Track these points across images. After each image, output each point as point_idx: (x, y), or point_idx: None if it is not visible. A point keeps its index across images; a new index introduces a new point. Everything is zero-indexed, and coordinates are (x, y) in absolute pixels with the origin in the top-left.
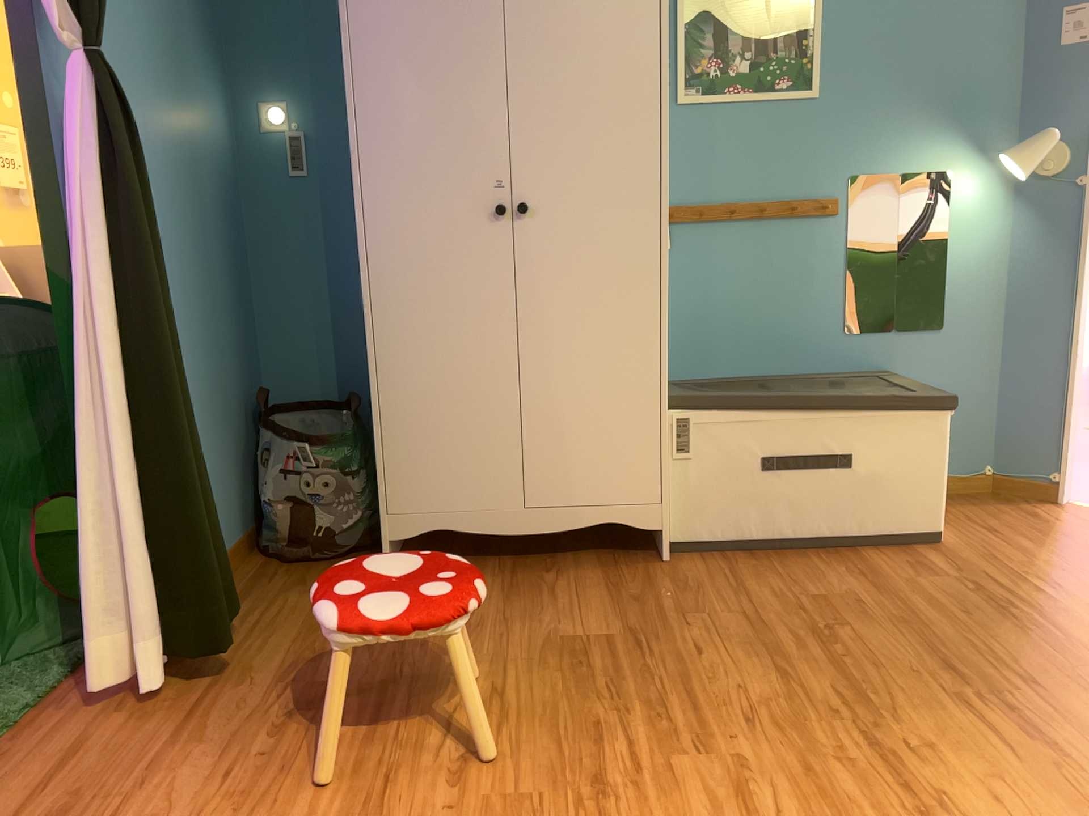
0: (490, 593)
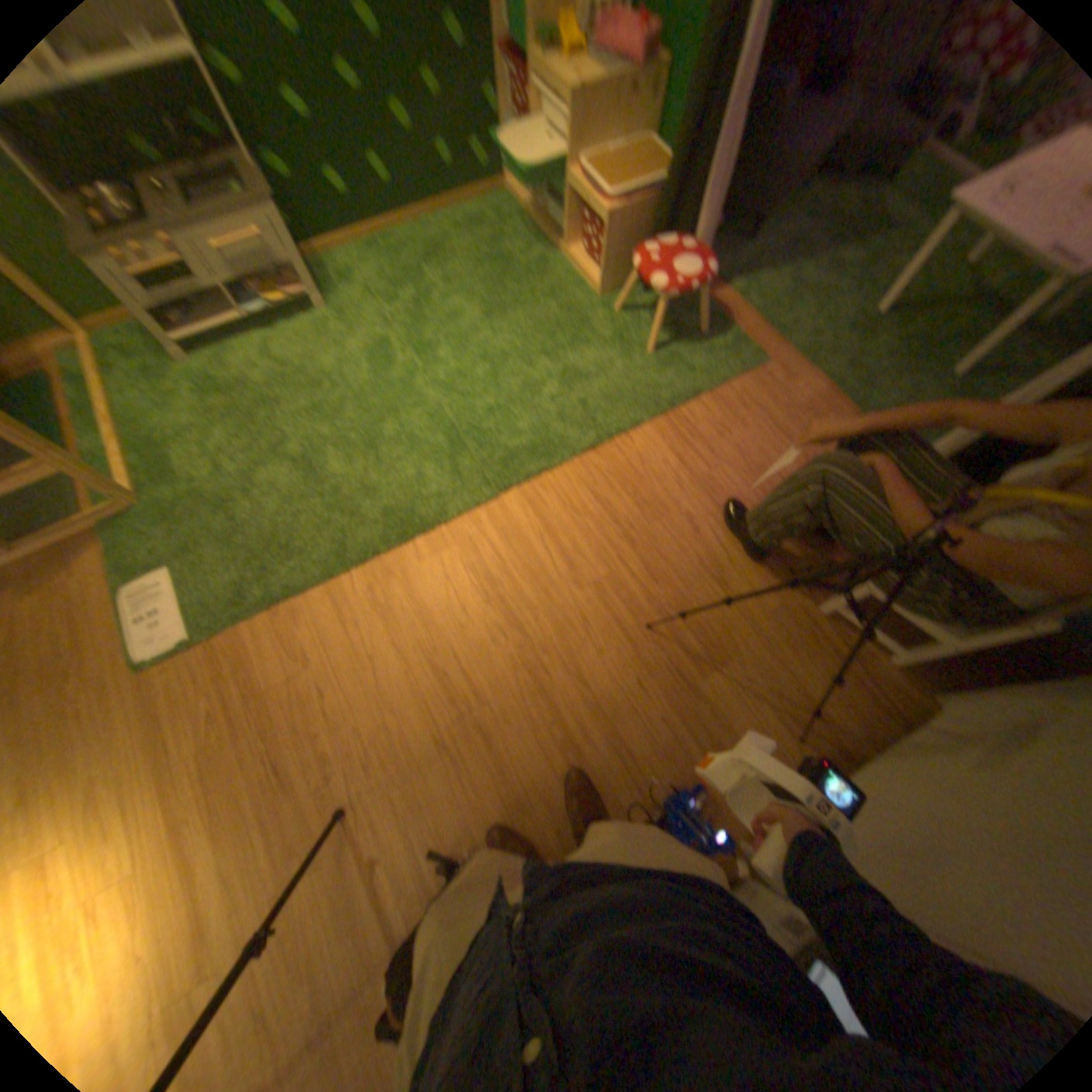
0: (820, 706)
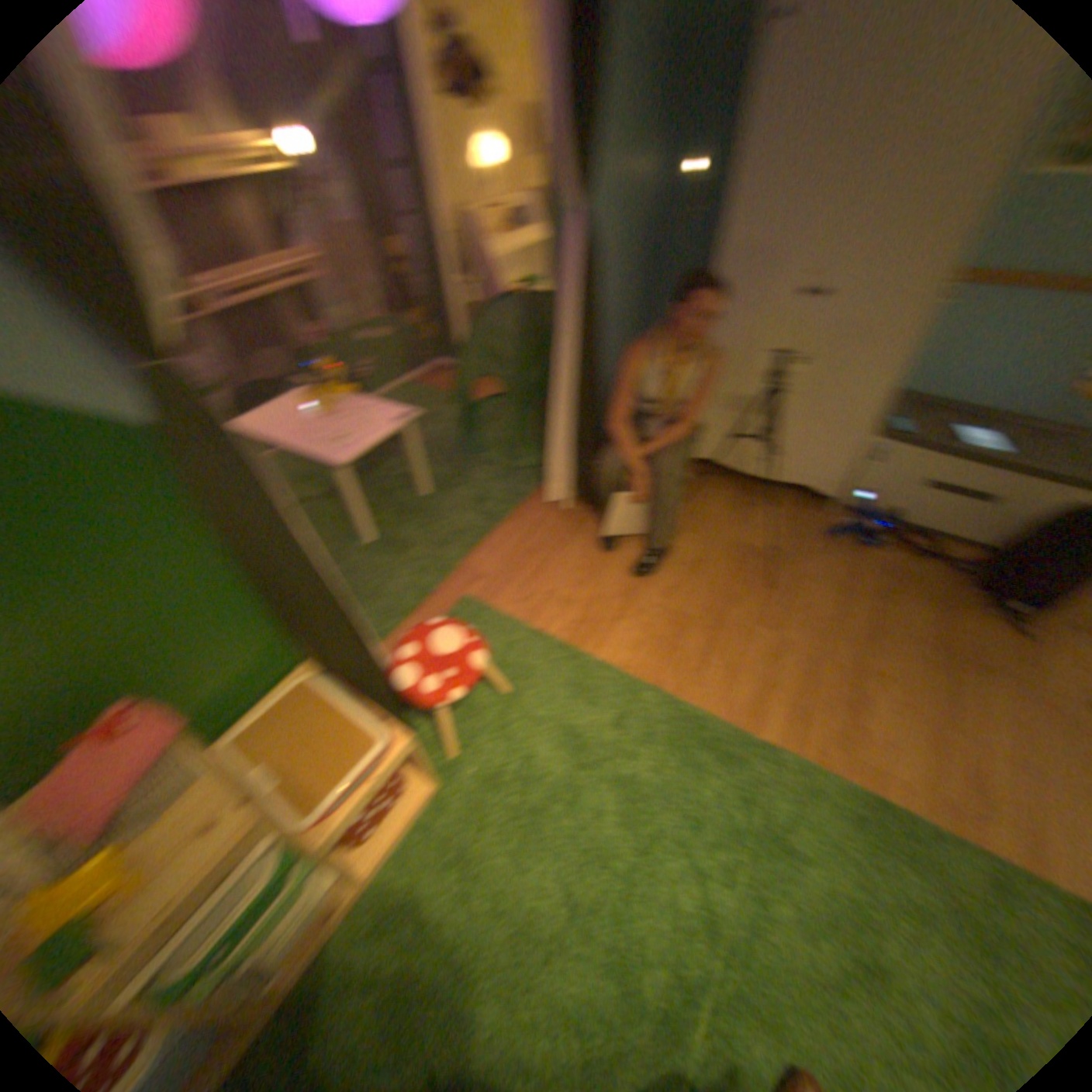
0: (726, 505)
